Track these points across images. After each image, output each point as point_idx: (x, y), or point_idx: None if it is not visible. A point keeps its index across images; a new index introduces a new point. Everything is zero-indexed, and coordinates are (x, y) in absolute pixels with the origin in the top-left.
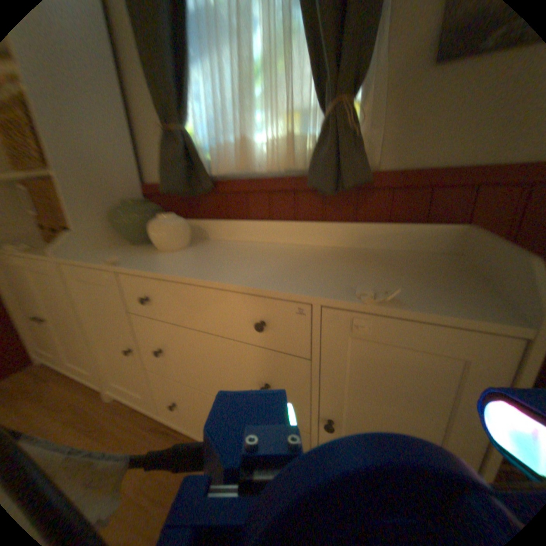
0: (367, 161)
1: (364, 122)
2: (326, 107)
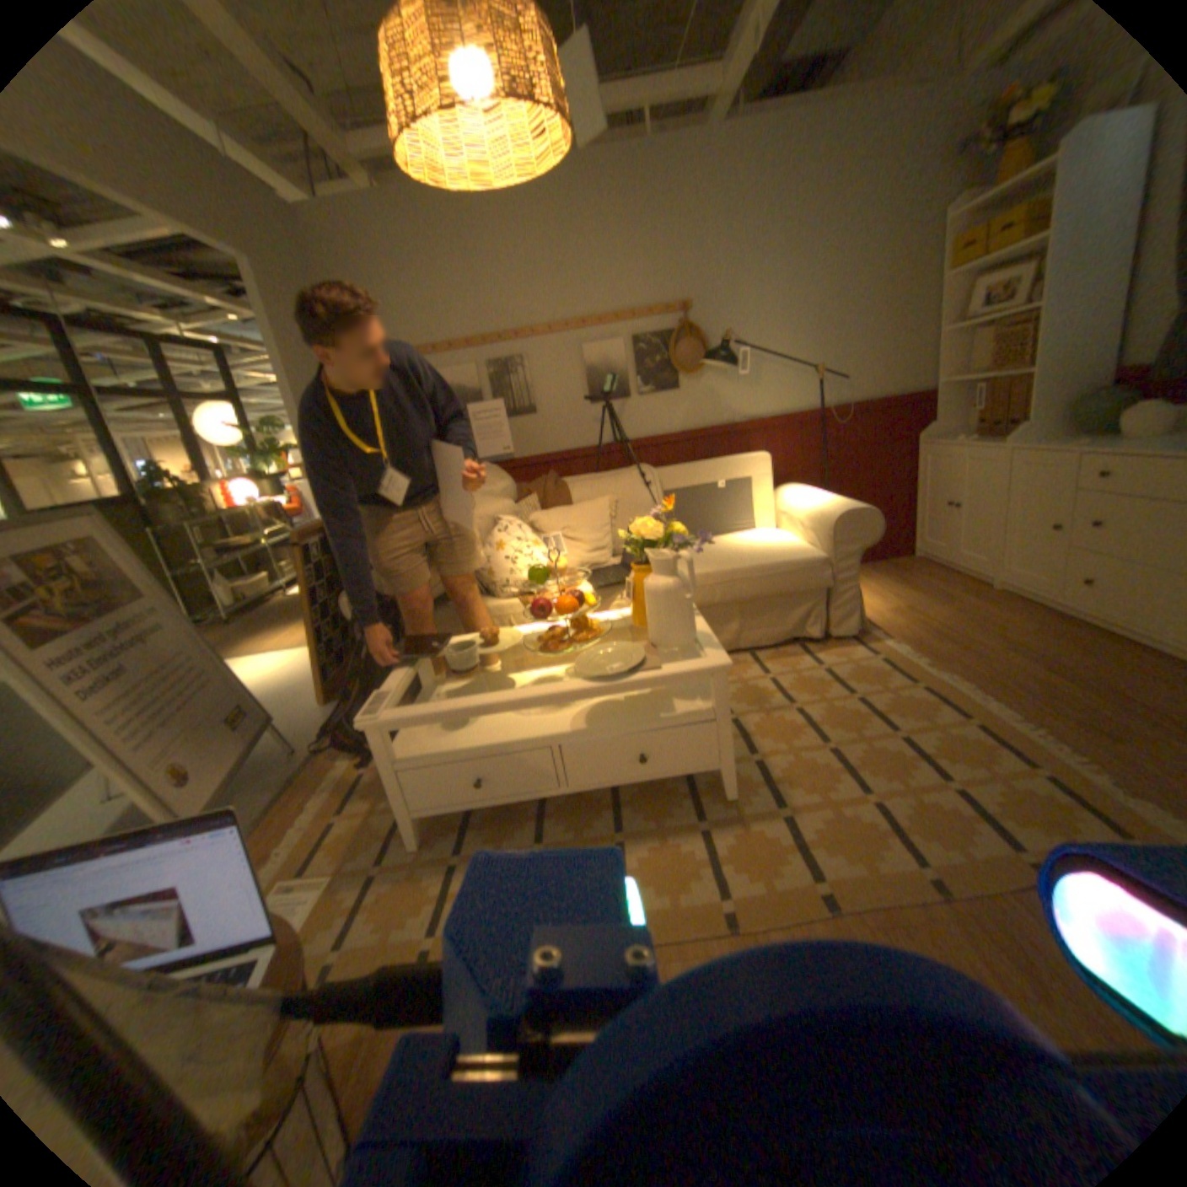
0: None
1: None
2: None
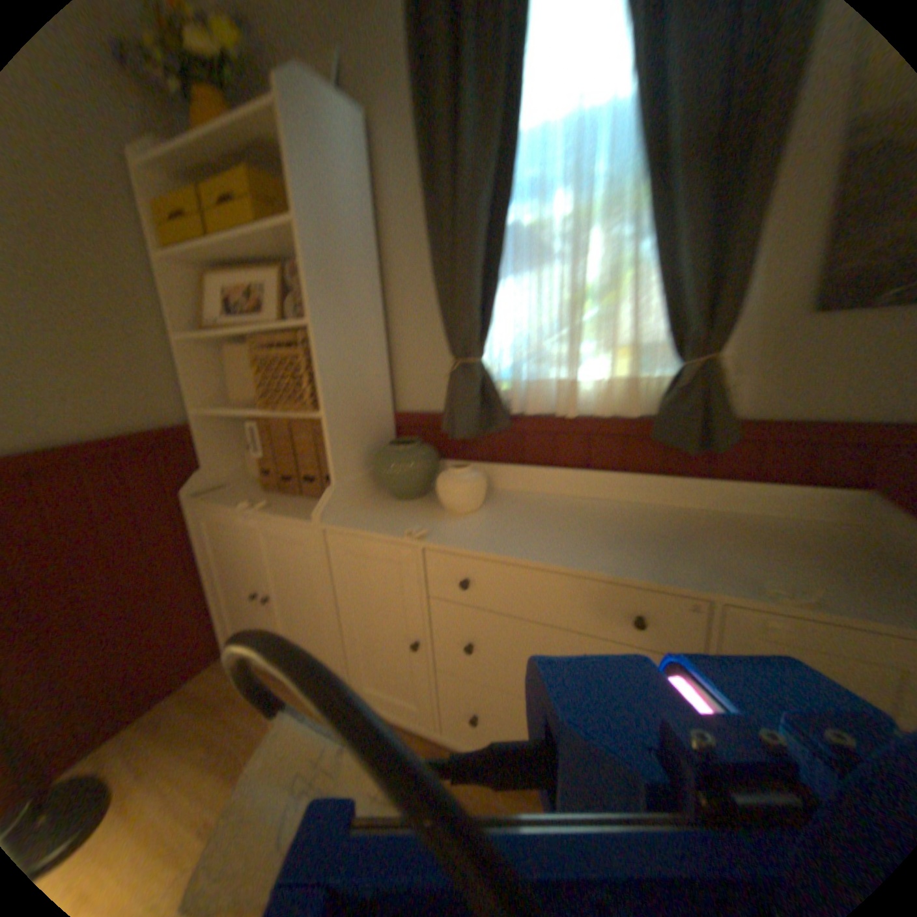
0: (736, 414)
1: (737, 376)
2: (682, 351)
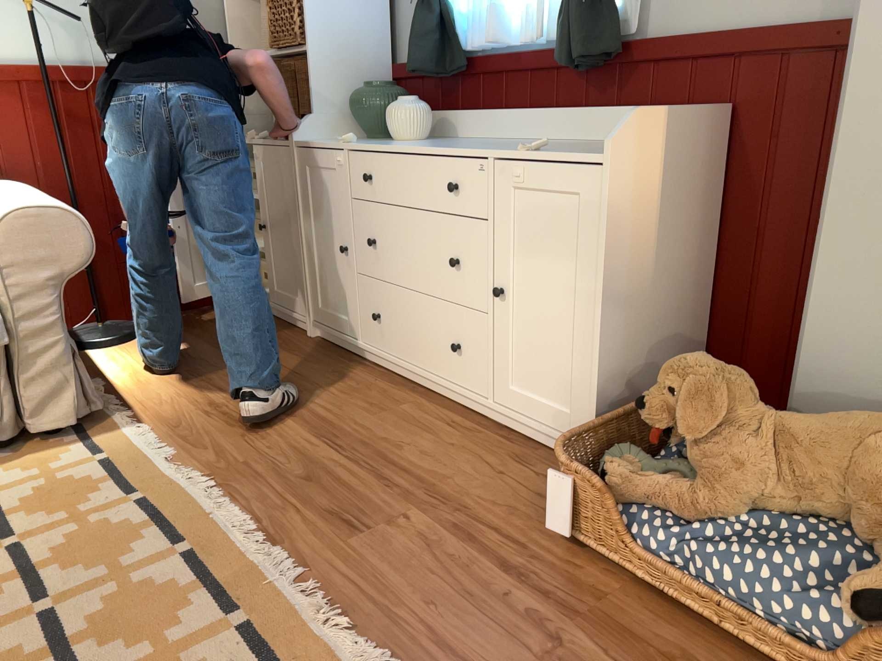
0: (607, 32)
1: None
2: None
